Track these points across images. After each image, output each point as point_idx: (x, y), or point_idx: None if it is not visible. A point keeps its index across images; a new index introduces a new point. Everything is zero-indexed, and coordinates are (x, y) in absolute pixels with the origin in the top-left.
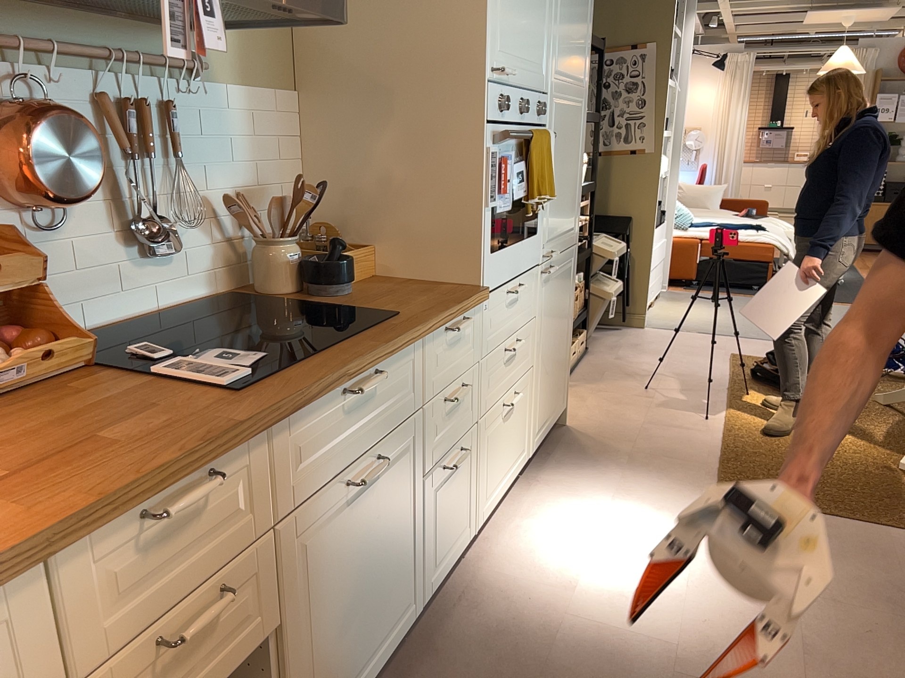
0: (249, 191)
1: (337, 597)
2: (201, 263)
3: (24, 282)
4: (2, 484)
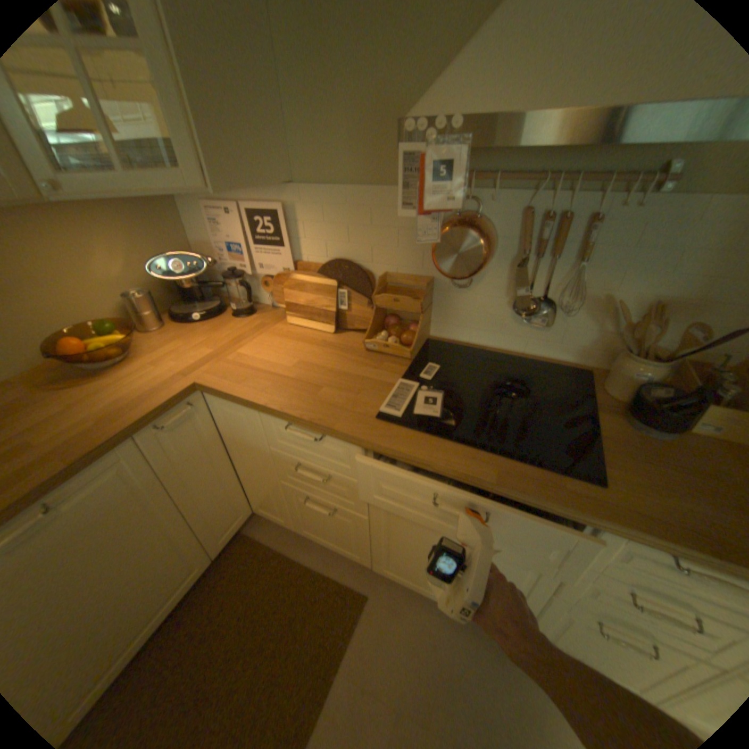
0: (680, 301)
1: (419, 551)
2: (578, 340)
3: (415, 310)
4: (288, 380)
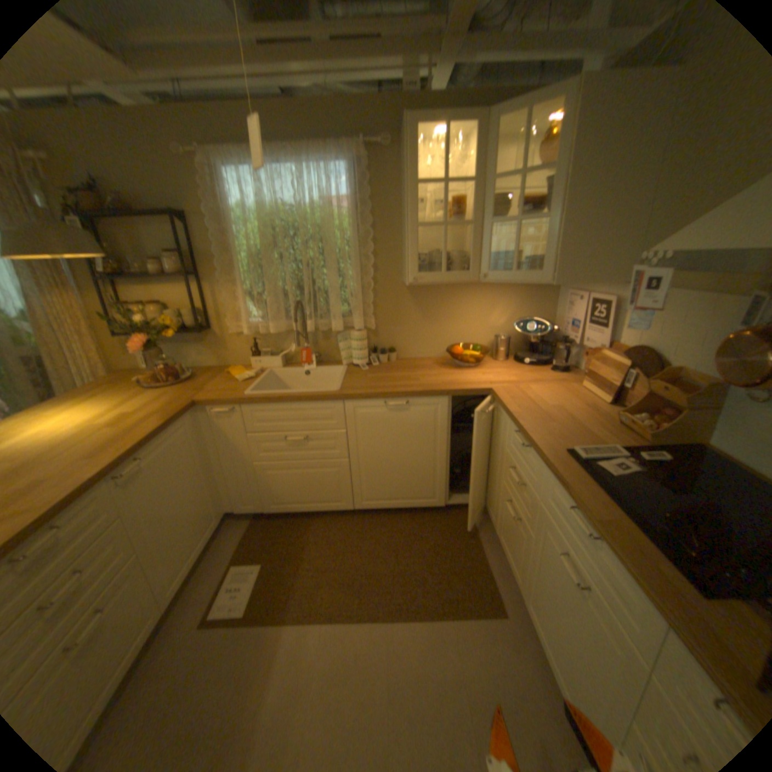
0: None
1: (553, 592)
2: None
3: (683, 405)
4: (539, 409)
